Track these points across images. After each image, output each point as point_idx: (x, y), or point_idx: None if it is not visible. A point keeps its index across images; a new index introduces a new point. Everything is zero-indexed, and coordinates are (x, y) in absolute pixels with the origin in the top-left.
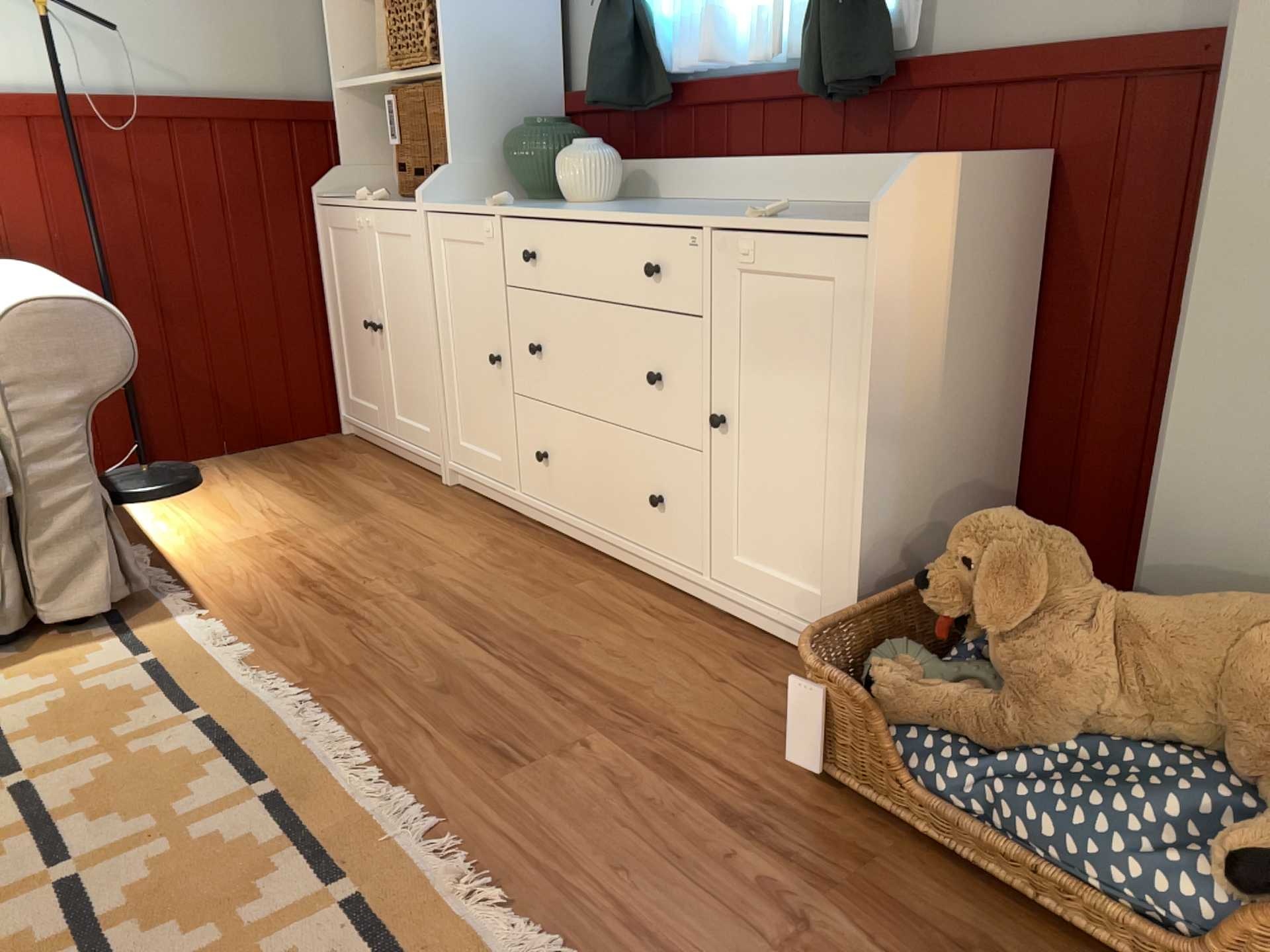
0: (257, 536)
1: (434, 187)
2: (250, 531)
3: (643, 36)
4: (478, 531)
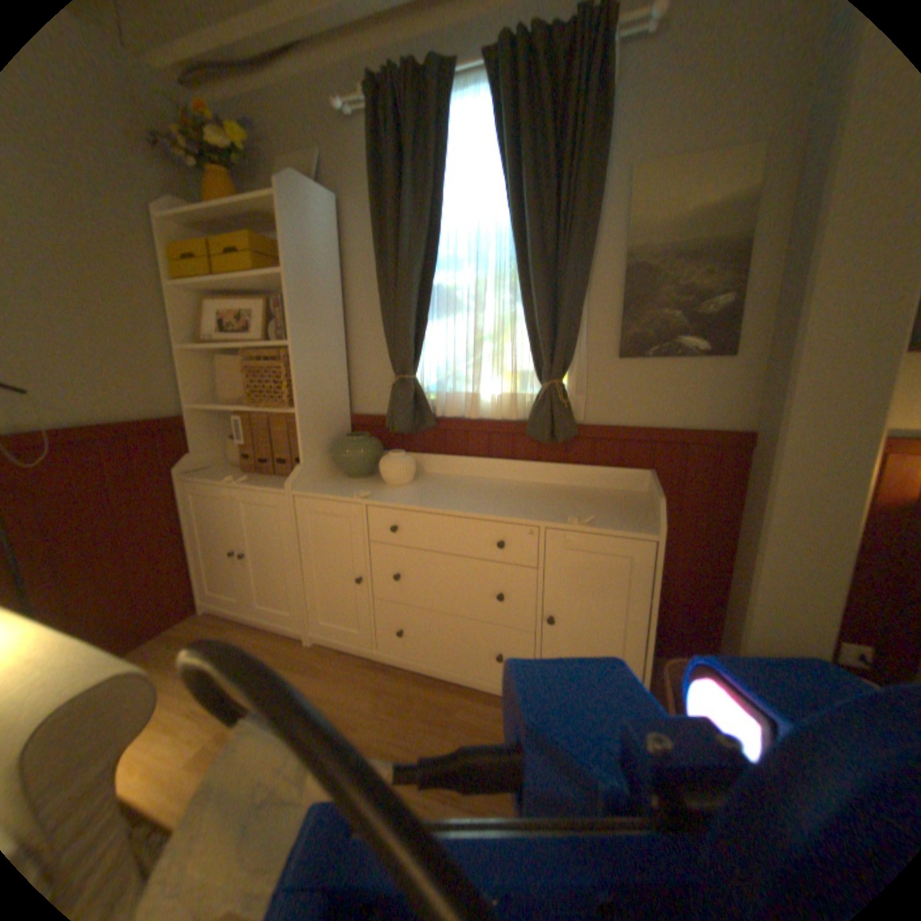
0: (204, 748)
1: (297, 478)
2: (193, 744)
3: (417, 394)
4: (359, 684)
